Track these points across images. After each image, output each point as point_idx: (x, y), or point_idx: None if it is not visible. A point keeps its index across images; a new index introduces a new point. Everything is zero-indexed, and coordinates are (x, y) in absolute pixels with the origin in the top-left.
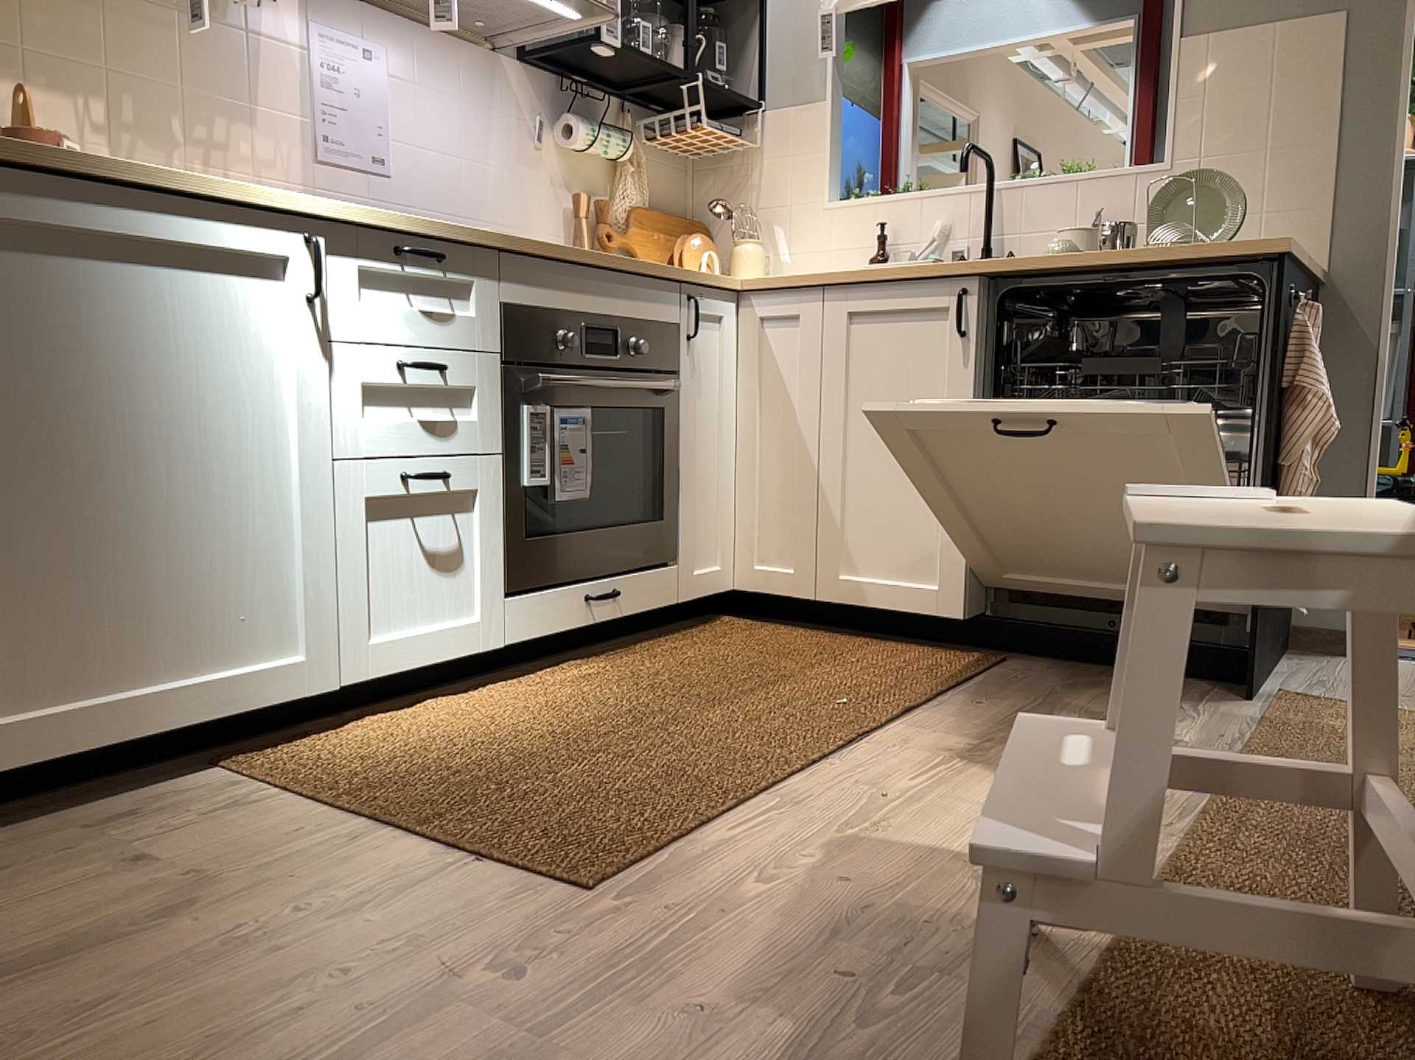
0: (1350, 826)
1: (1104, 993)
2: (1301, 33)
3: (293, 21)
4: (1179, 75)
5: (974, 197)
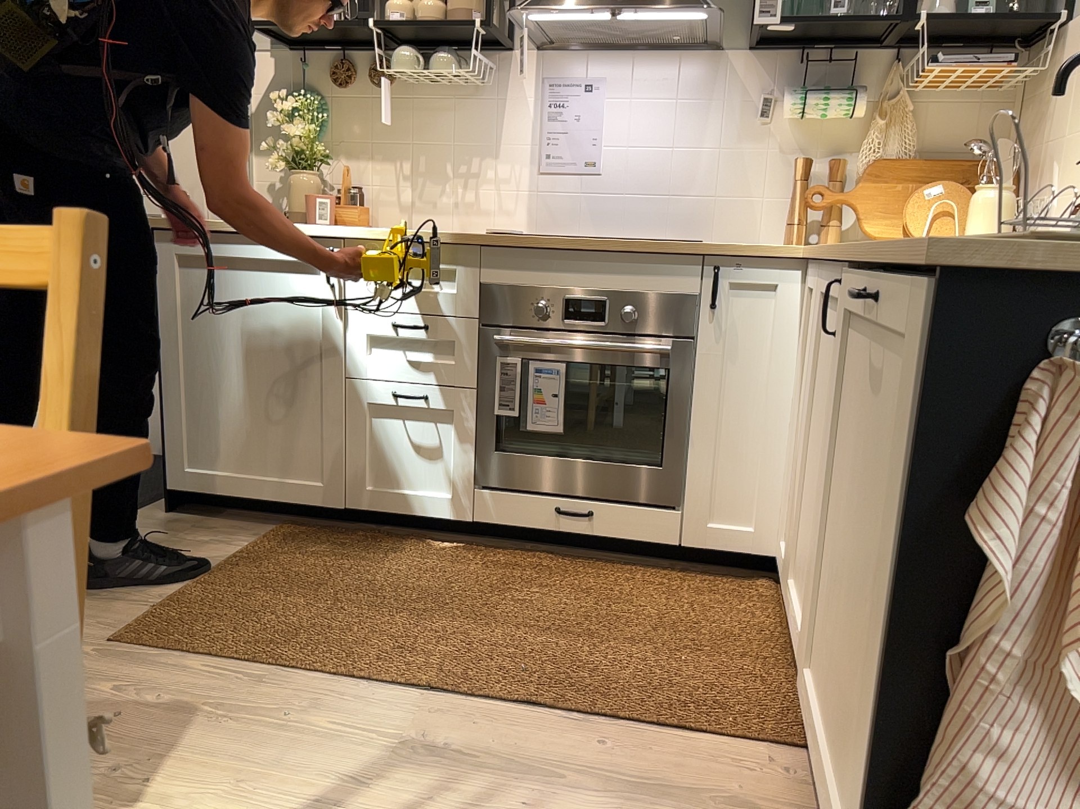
0: None
1: None
2: None
3: (526, 78)
4: None
5: None
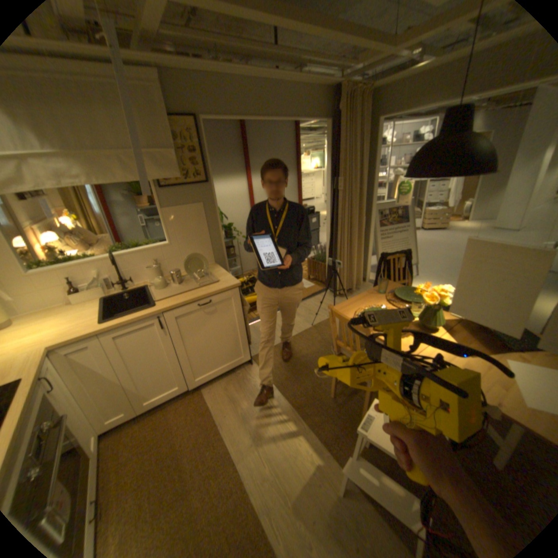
0: (314, 402)
1: (367, 496)
2: (194, 207)
3: None
4: (164, 218)
5: (103, 261)
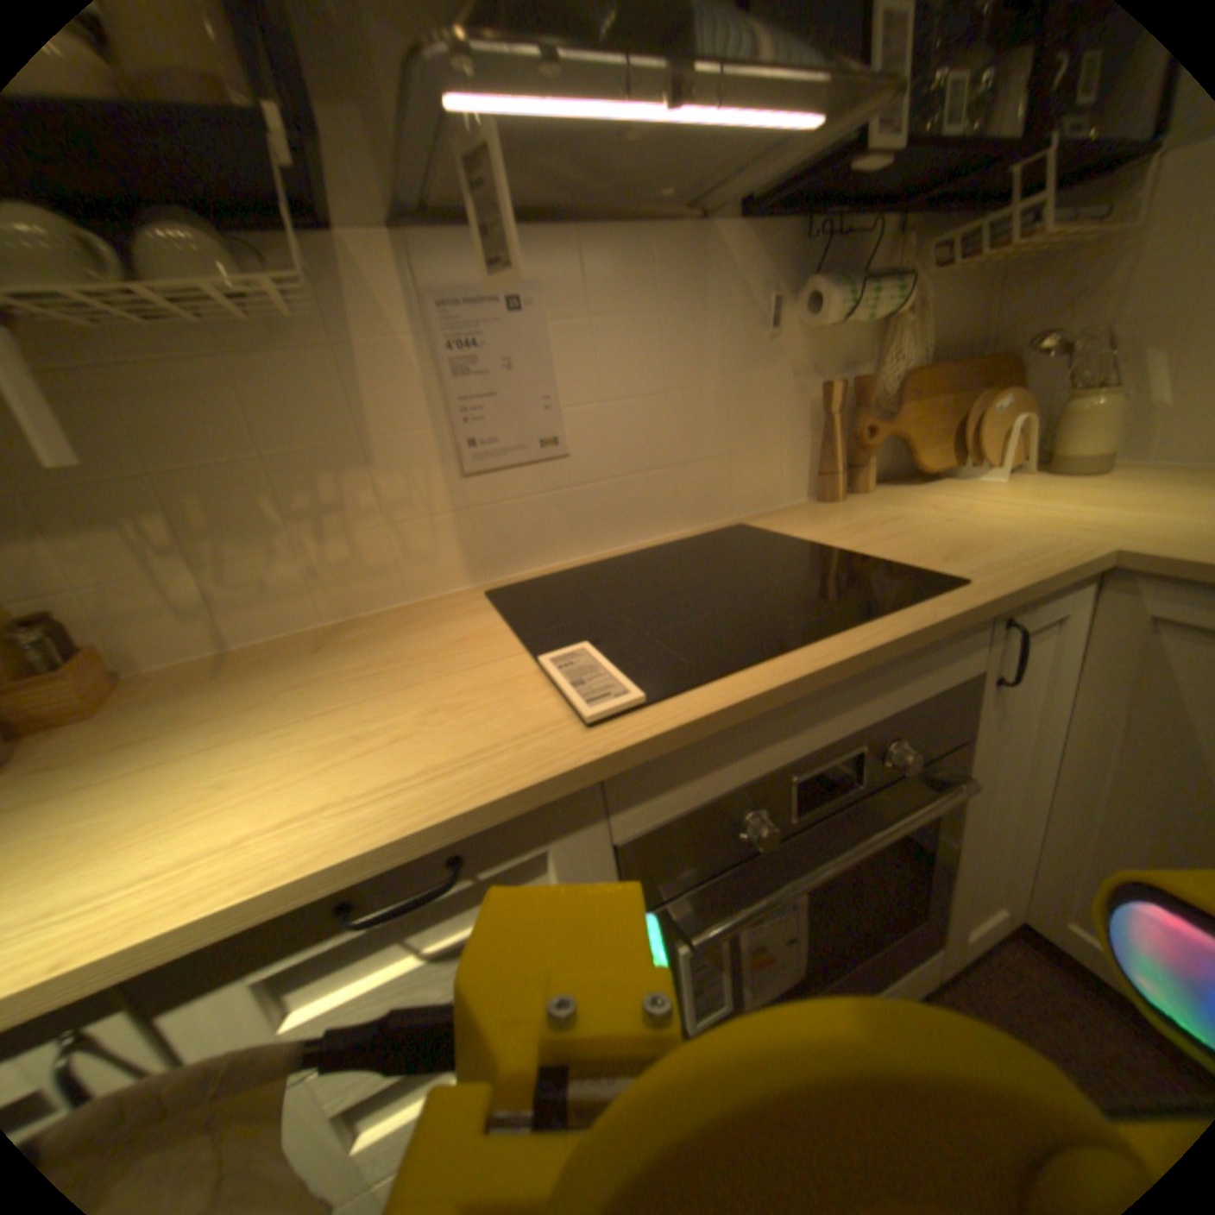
0: None
1: None
2: None
3: (389, 293)
4: None
5: None
